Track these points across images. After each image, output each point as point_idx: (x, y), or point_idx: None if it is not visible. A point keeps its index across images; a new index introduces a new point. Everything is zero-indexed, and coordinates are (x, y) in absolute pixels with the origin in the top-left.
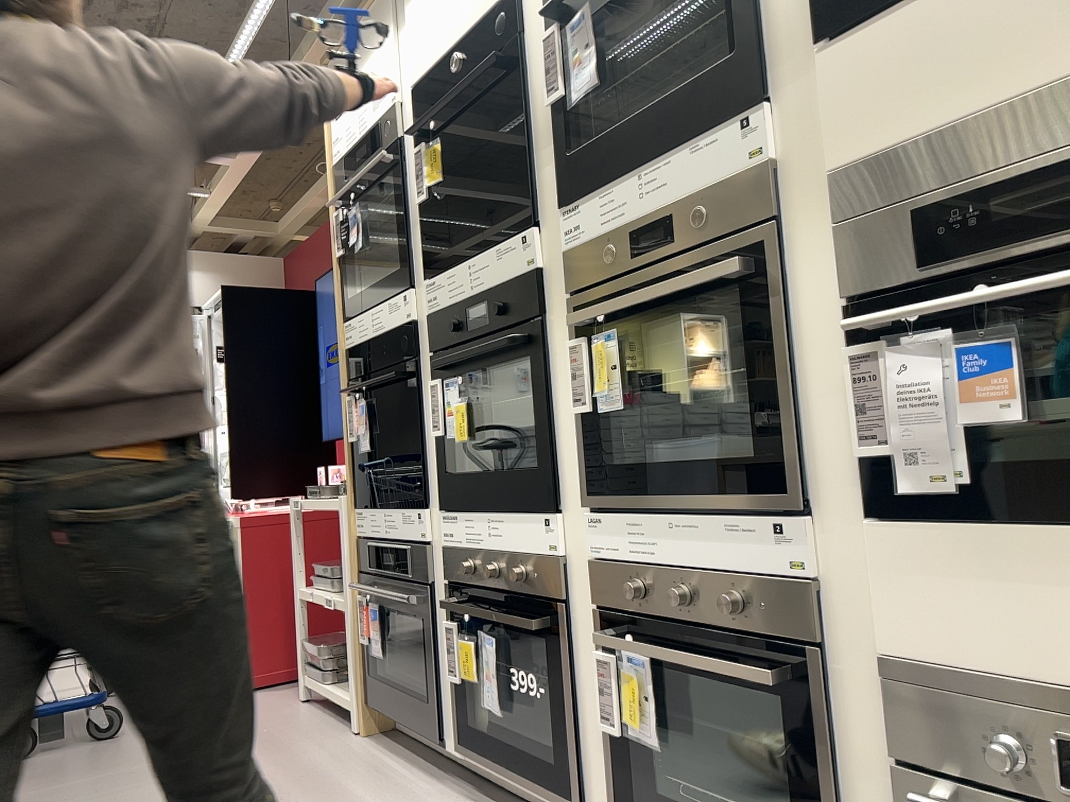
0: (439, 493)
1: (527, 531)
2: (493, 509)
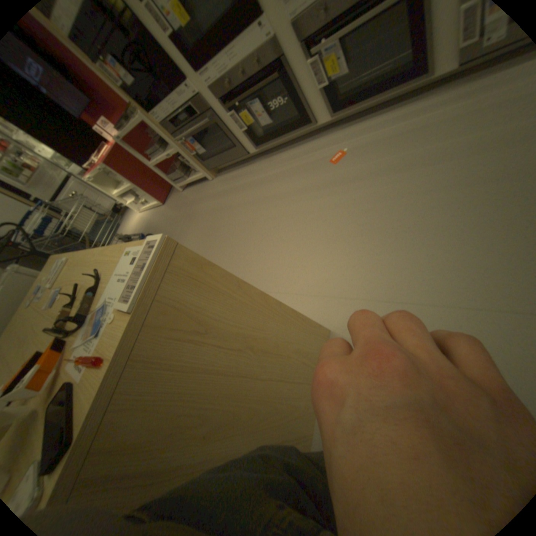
0: (189, 63)
1: (251, 36)
2: (226, 42)
